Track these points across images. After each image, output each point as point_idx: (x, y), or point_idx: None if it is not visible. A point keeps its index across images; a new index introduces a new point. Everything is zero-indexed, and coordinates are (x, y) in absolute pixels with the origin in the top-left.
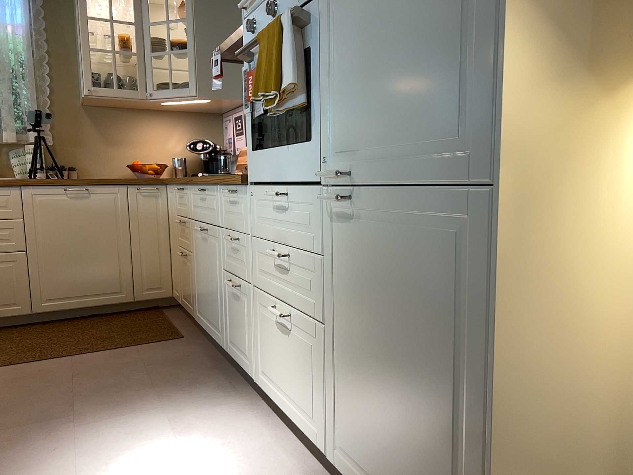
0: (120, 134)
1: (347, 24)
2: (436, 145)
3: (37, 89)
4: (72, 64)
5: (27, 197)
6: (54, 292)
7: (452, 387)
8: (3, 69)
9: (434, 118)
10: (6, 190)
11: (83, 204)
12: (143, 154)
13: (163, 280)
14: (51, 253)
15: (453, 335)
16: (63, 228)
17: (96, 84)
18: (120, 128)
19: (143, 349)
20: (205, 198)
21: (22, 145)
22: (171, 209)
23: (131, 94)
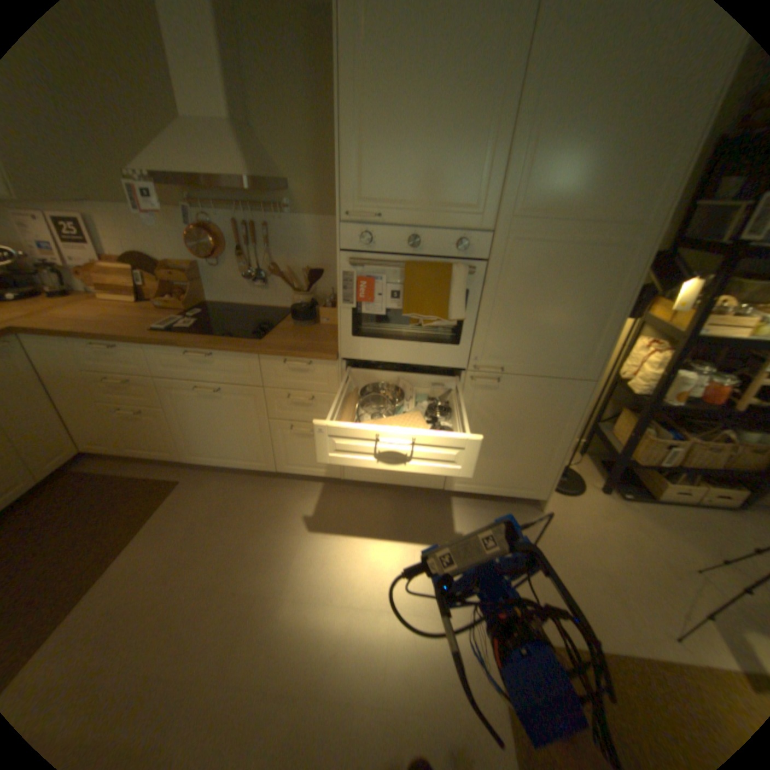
0: None
1: (511, 291)
2: (564, 362)
3: None
4: None
5: None
6: None
7: (547, 441)
8: None
9: (567, 352)
10: None
11: None
12: None
13: (62, 443)
14: None
15: (553, 426)
16: None
17: None
18: None
19: (161, 515)
20: (208, 361)
21: None
22: (52, 365)
23: None
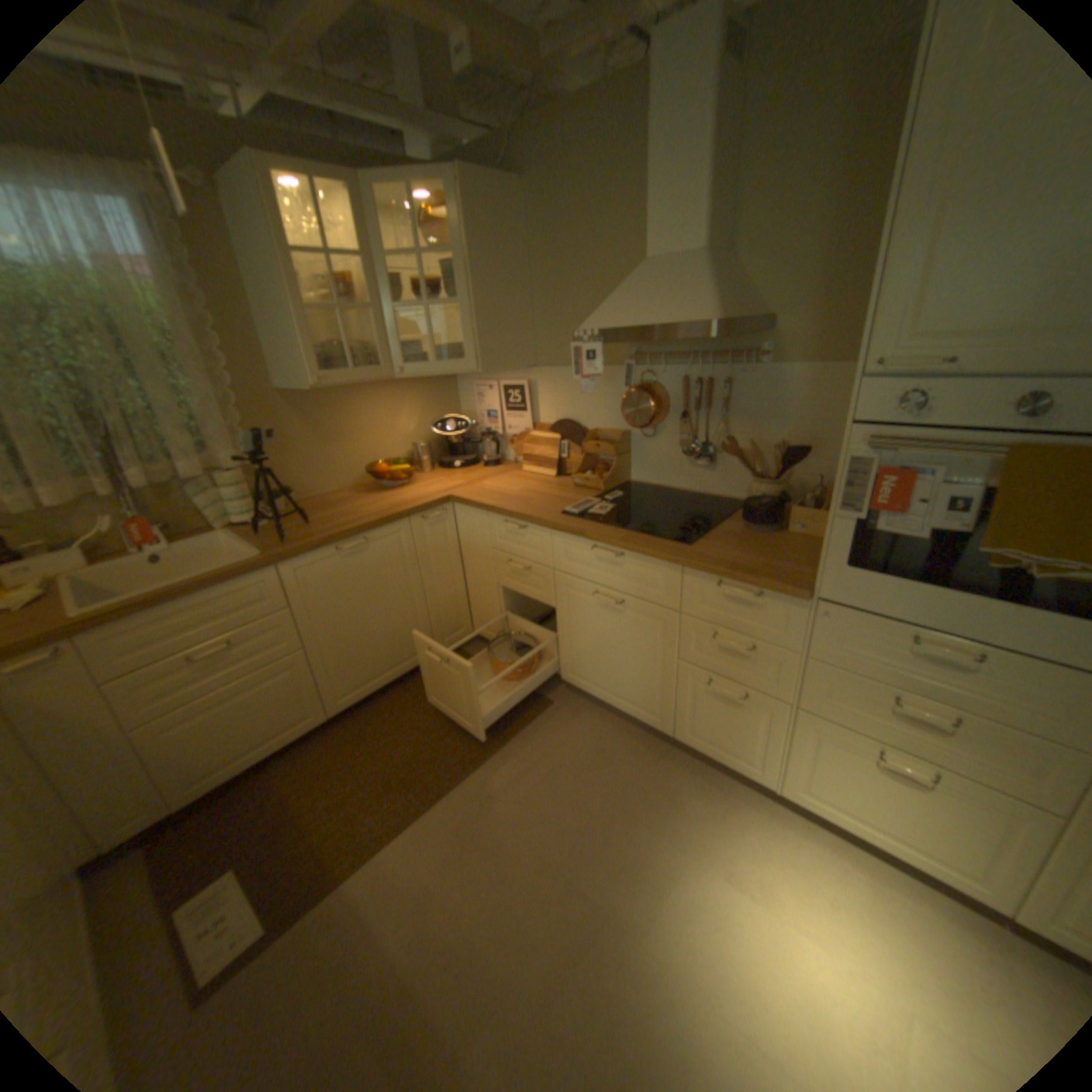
0: (335, 425)
1: None
2: None
3: (199, 376)
4: (241, 322)
5: (288, 578)
6: (348, 683)
7: None
8: (141, 355)
9: None
10: (255, 577)
11: (362, 561)
12: (370, 447)
13: (462, 618)
14: (335, 639)
15: None
16: (343, 602)
17: (318, 365)
18: (333, 415)
19: (527, 737)
20: (616, 562)
21: (201, 474)
22: (471, 537)
23: (372, 374)
